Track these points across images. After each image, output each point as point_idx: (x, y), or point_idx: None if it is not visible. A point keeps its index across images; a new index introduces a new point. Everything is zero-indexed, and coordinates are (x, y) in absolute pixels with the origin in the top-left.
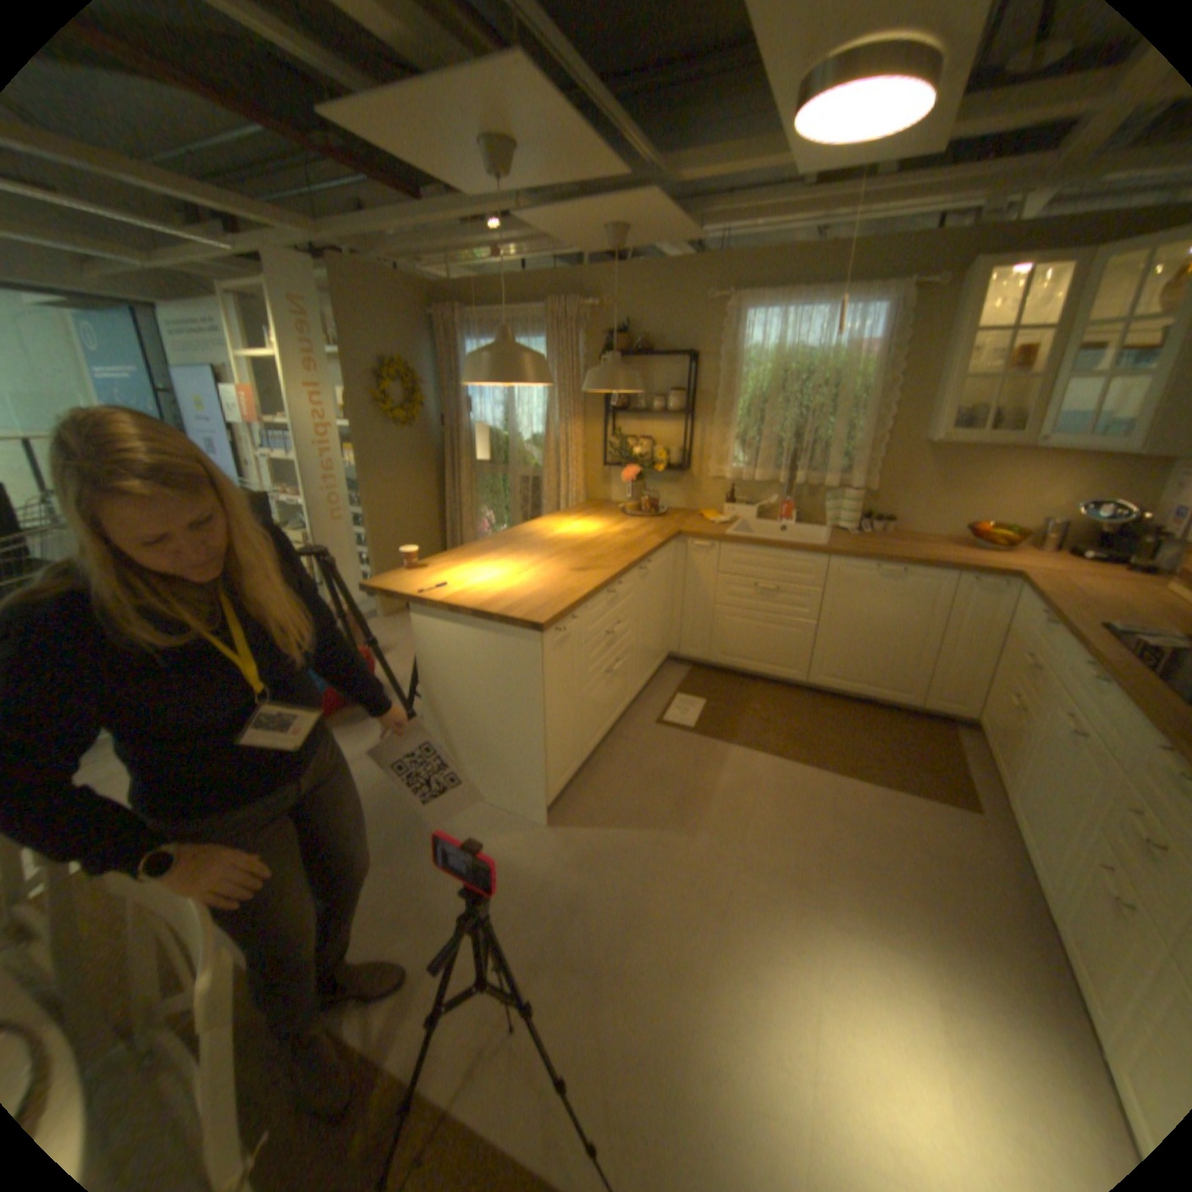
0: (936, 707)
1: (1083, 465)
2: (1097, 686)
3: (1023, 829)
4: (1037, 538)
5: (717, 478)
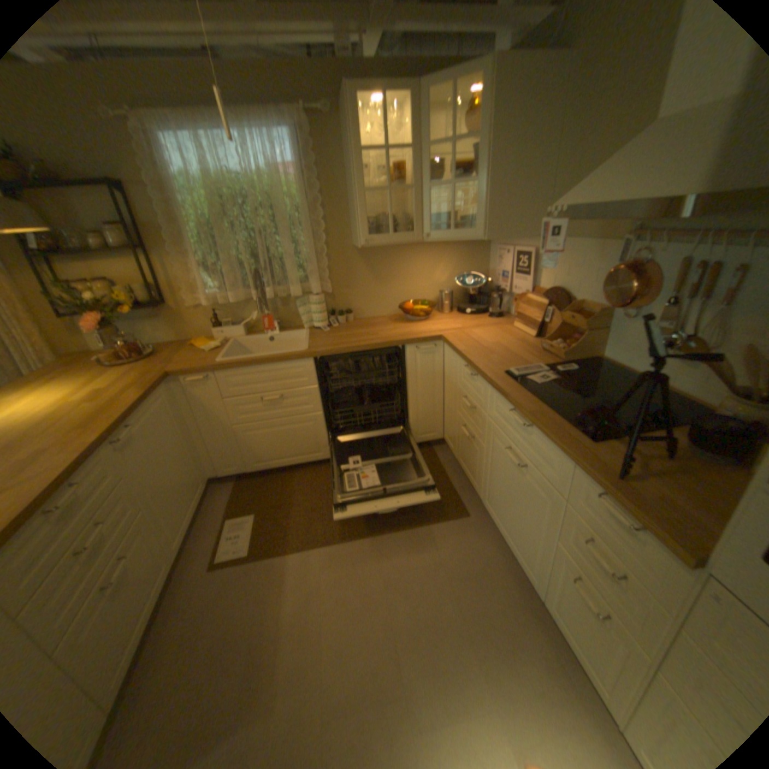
0: (417, 440)
1: (448, 252)
2: (522, 427)
3: (497, 524)
4: (437, 306)
5: (197, 306)
